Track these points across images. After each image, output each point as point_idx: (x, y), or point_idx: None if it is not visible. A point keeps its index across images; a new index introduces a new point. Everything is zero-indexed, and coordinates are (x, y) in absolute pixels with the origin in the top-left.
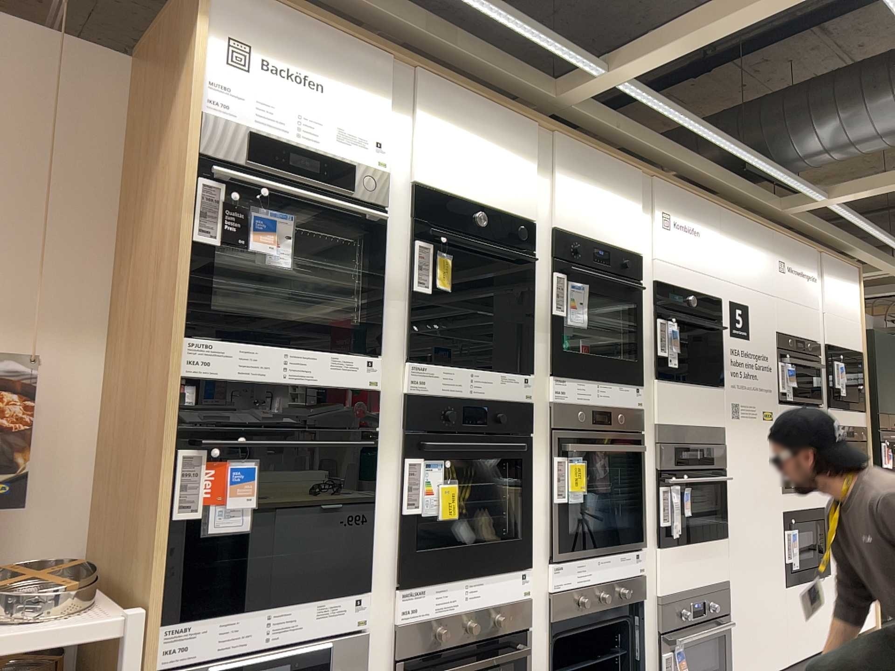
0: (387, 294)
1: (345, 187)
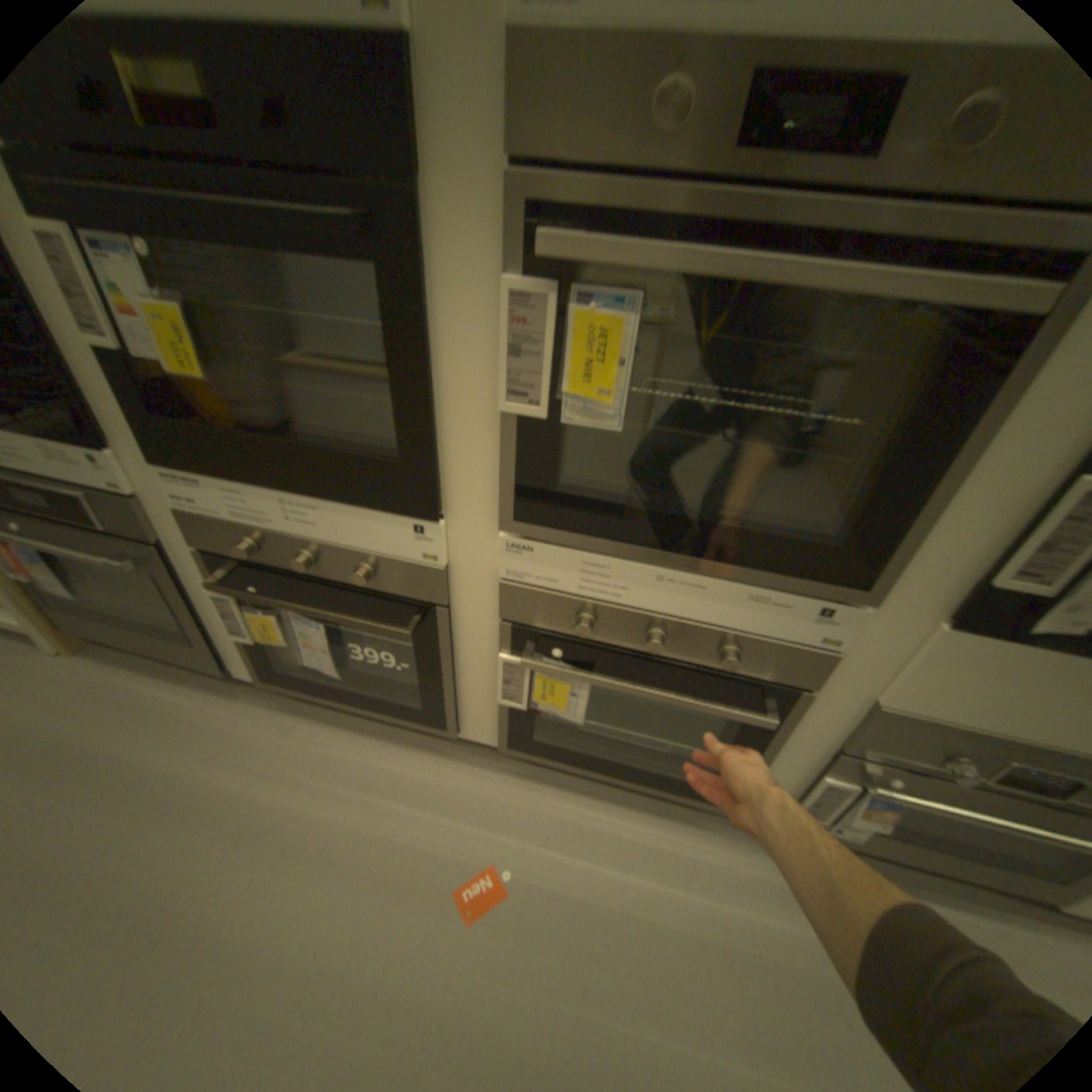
0: None
1: None
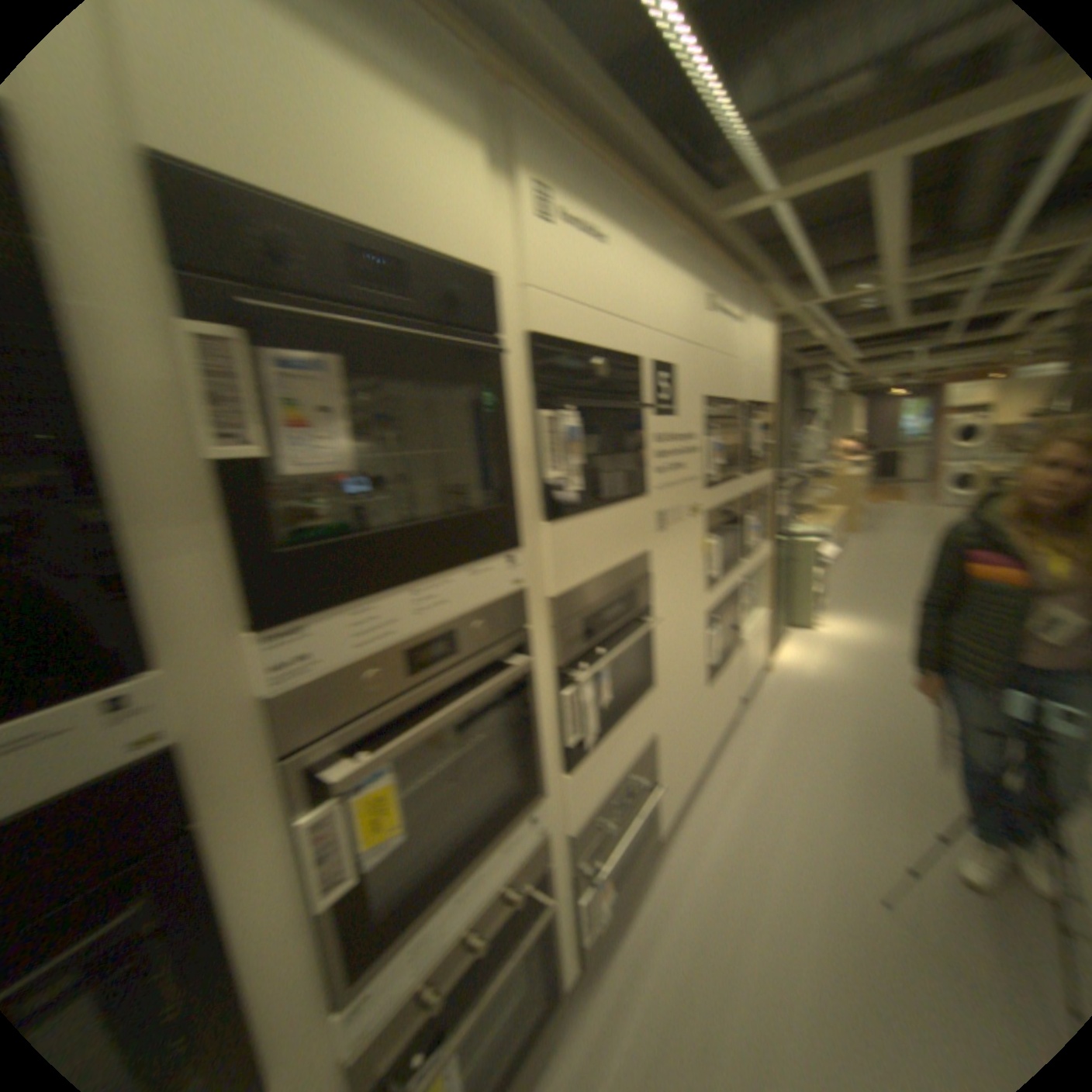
0: None
1: None
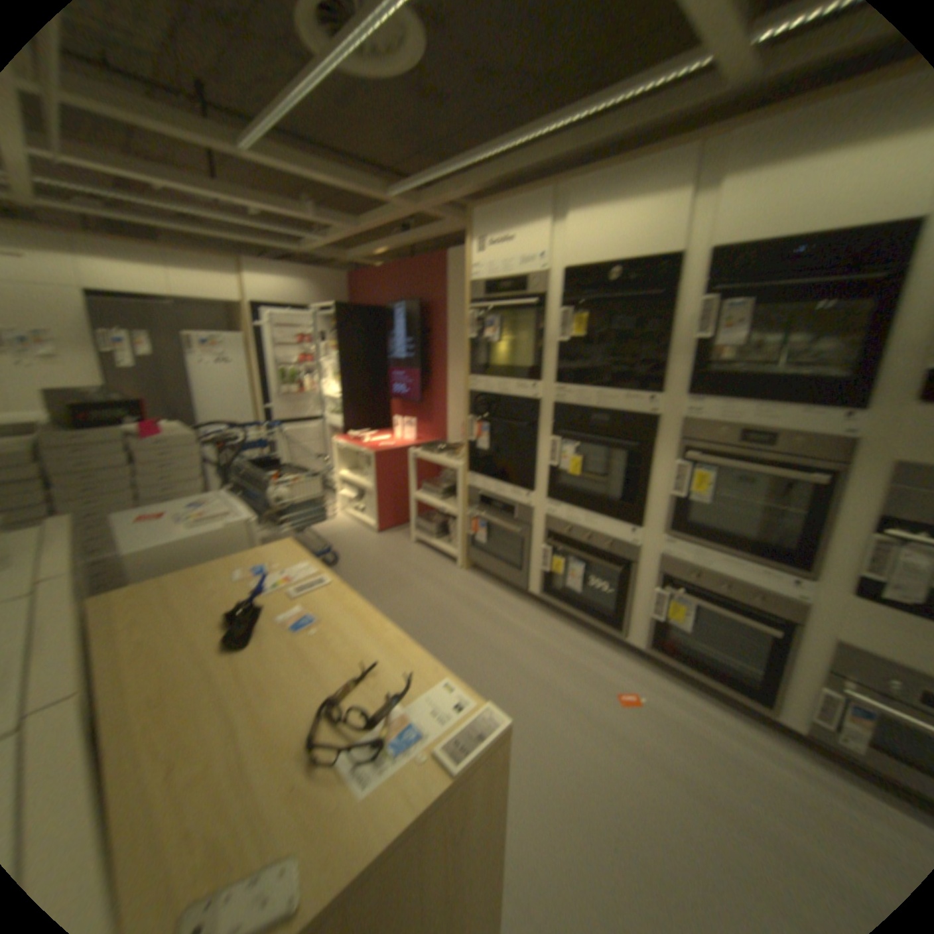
0: (542, 348)
1: (516, 292)
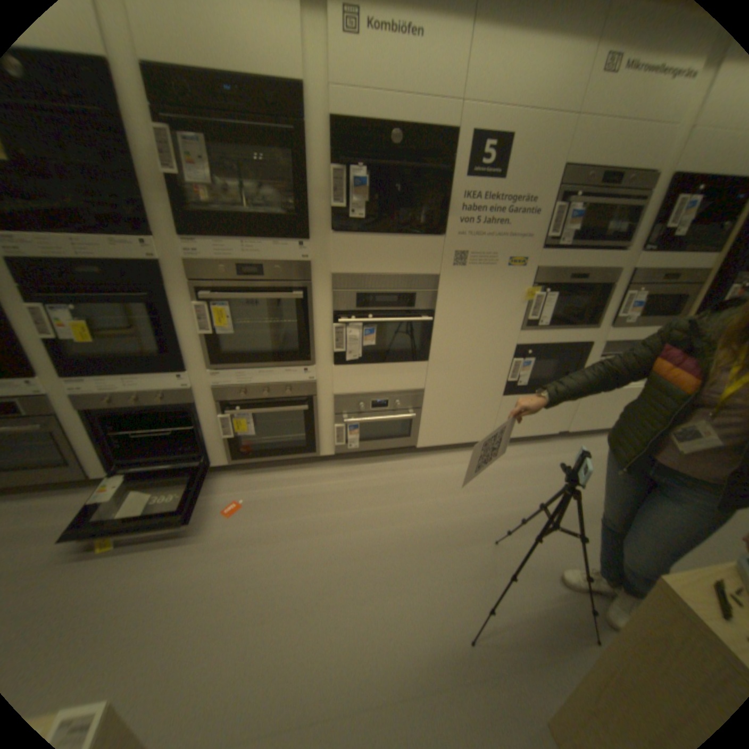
0: None
1: None
